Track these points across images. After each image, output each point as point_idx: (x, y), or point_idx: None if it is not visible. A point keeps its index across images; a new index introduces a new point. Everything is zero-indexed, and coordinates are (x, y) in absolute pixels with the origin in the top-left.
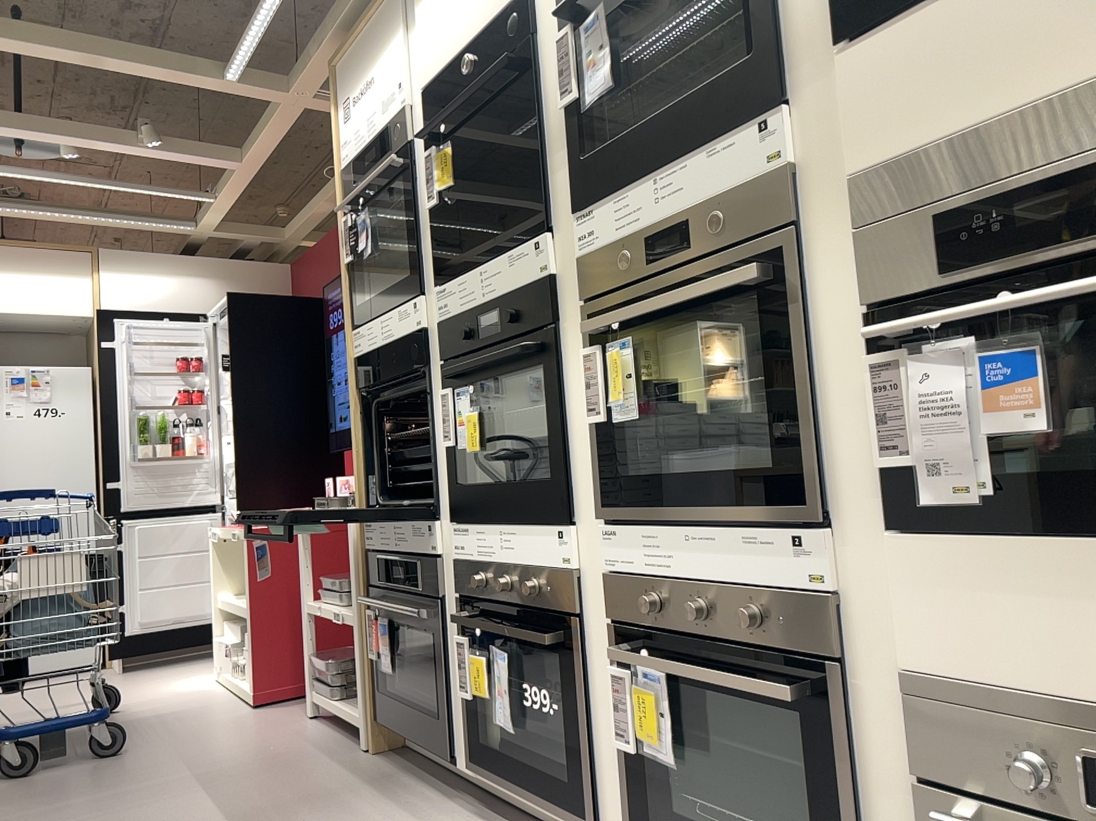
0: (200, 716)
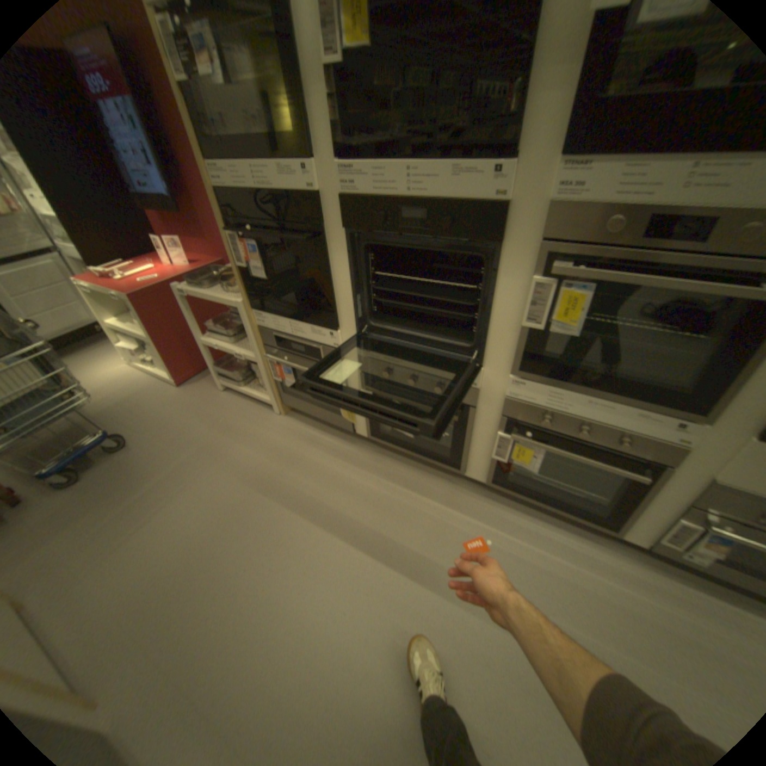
0: (147, 401)
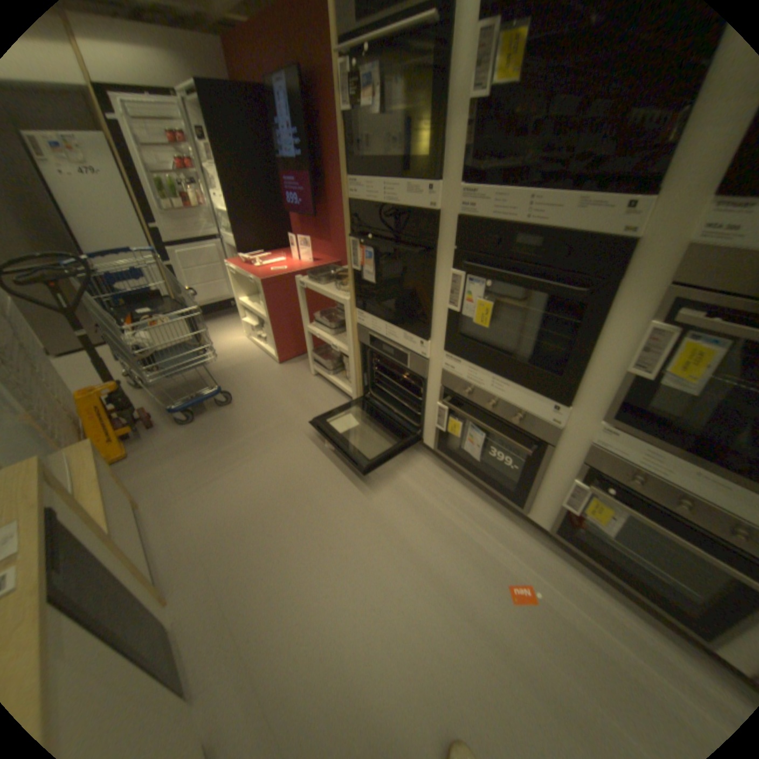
0: (254, 371)
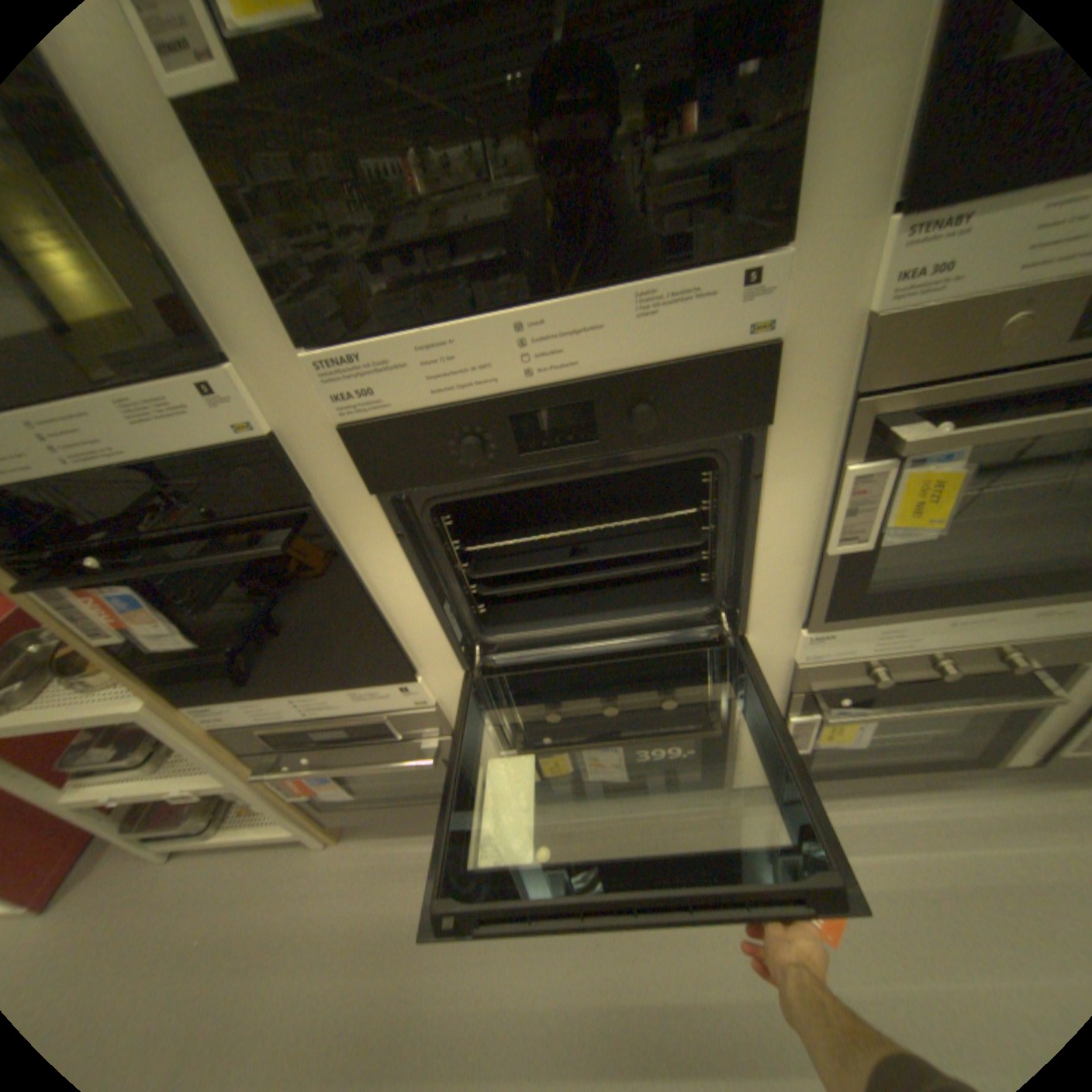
0: None
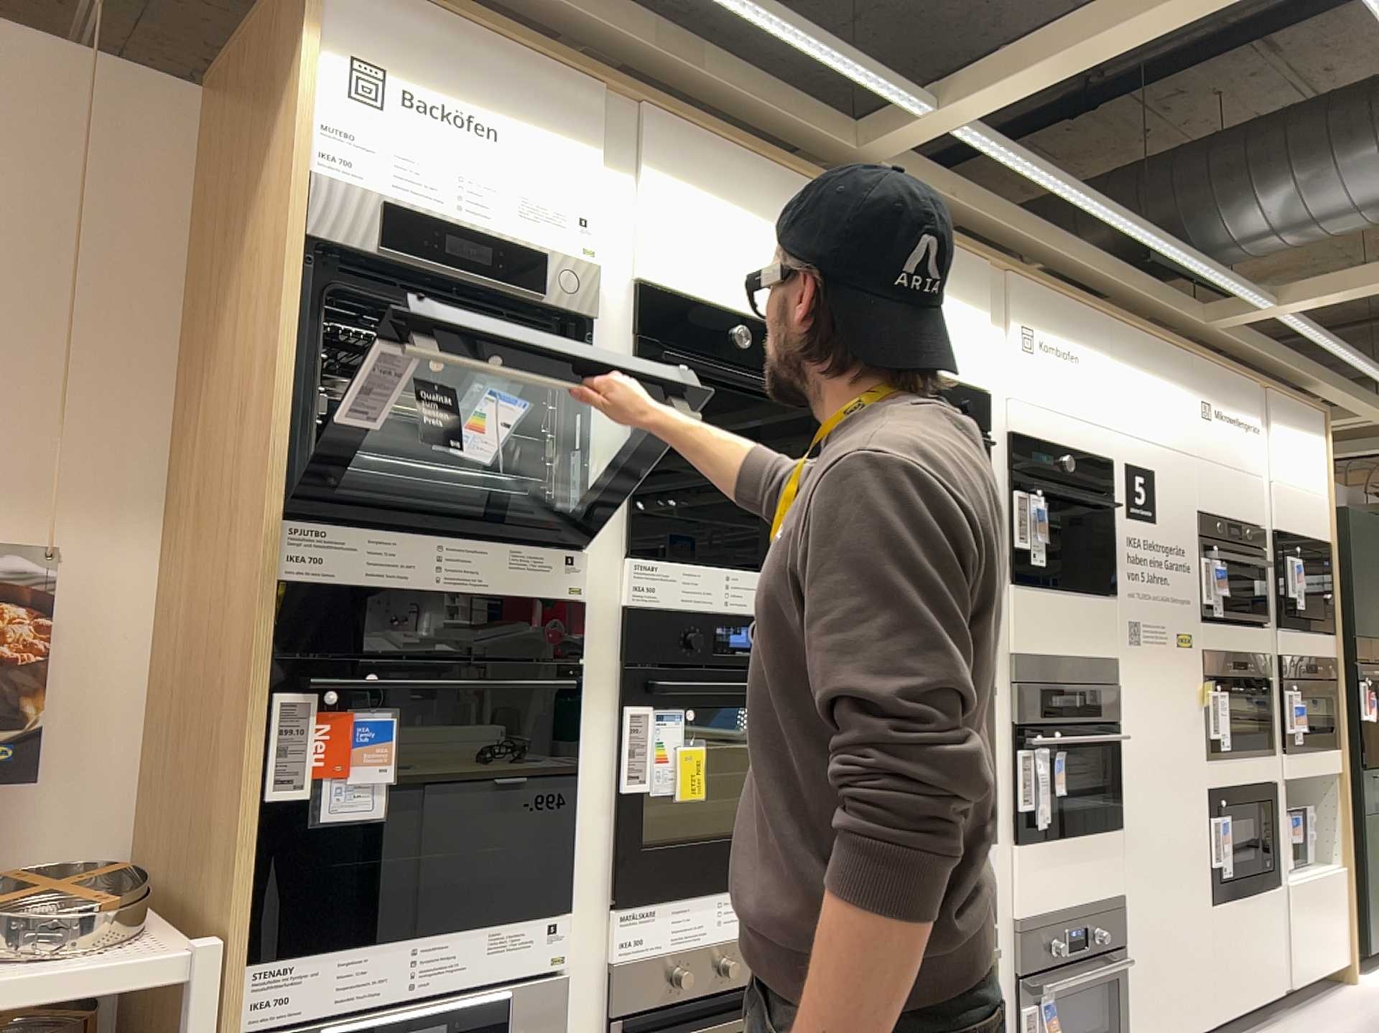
0: None
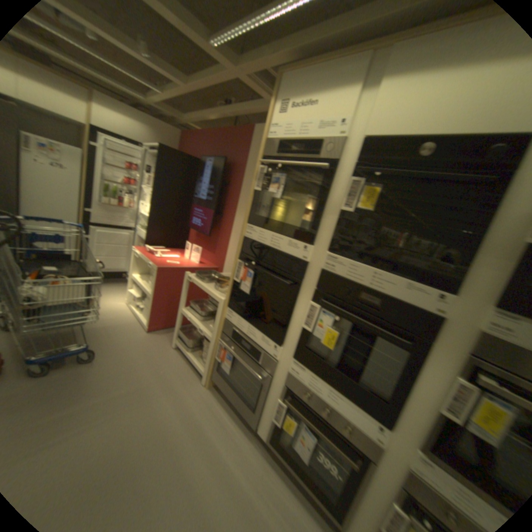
0: (123, 335)
